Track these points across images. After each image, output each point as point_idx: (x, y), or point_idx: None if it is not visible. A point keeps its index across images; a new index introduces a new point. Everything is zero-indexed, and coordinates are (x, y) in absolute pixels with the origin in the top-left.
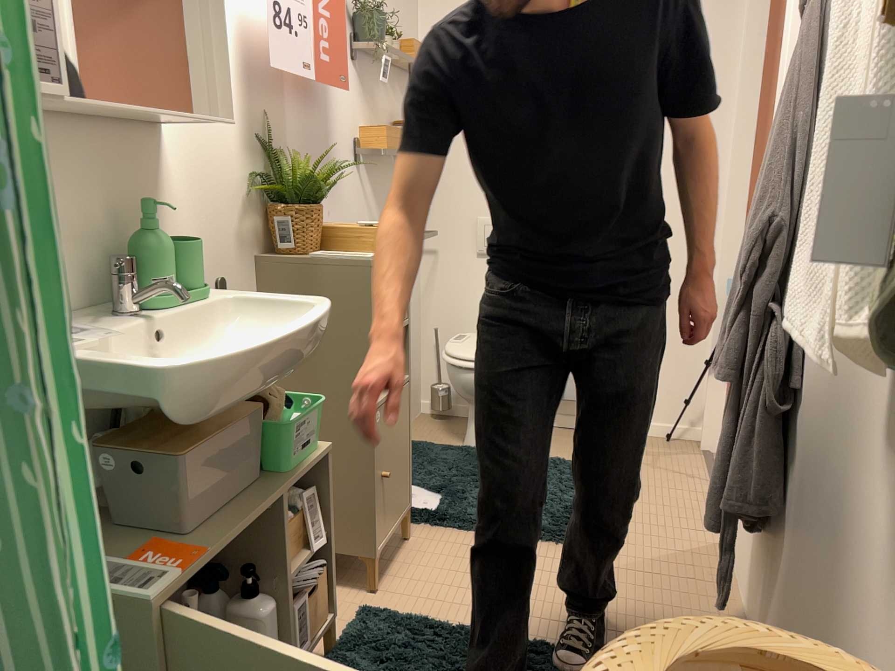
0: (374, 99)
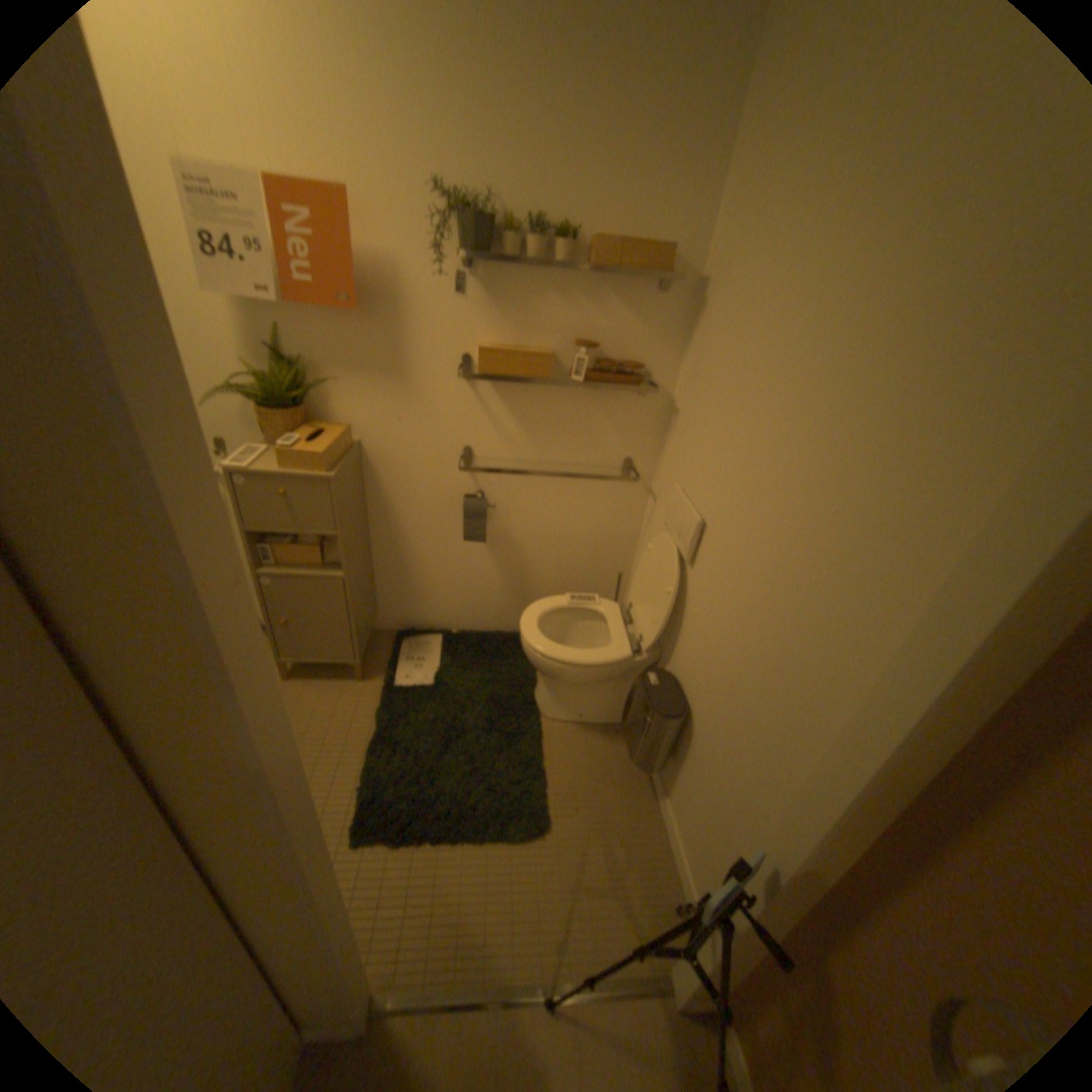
0: (521, 302)
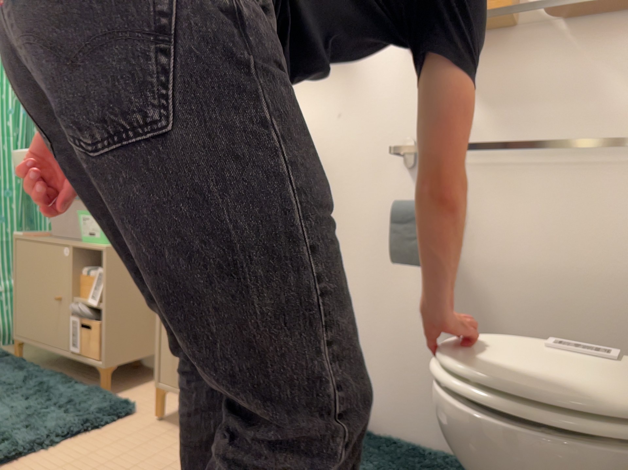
0: None
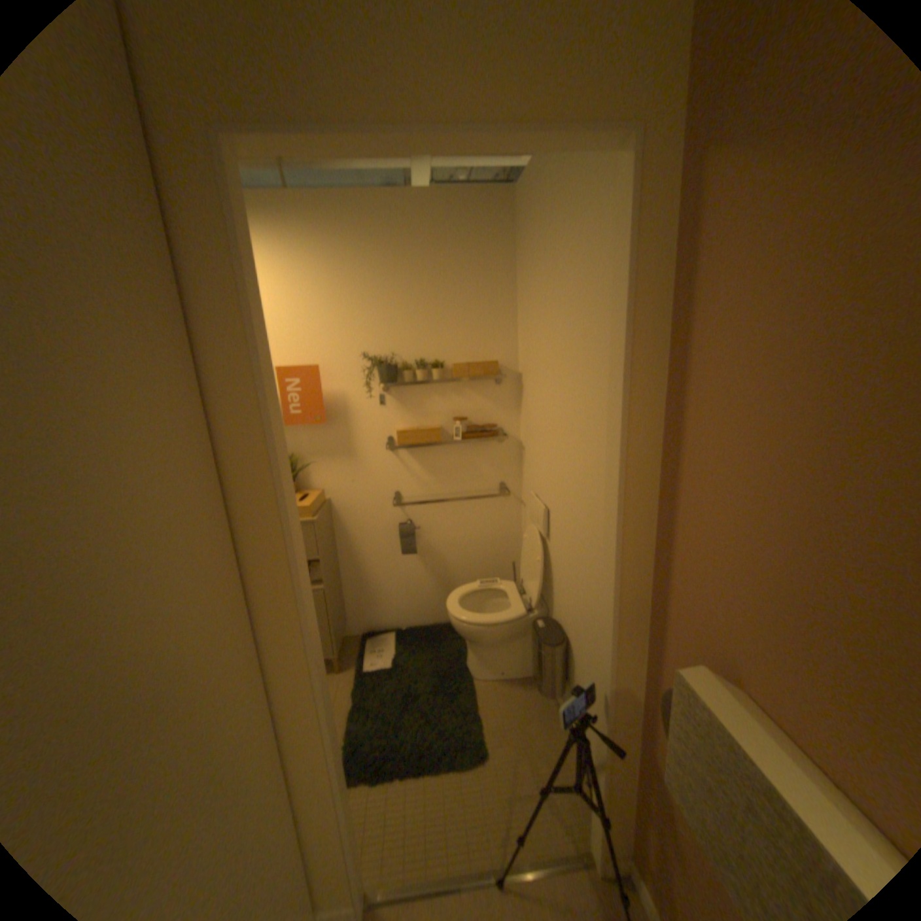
0: (418, 403)
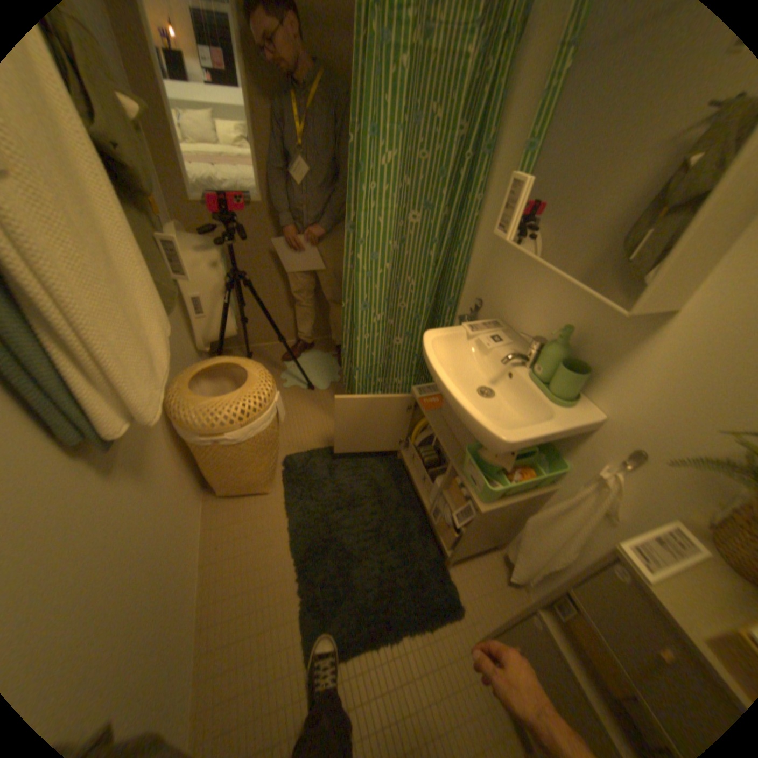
0: None
